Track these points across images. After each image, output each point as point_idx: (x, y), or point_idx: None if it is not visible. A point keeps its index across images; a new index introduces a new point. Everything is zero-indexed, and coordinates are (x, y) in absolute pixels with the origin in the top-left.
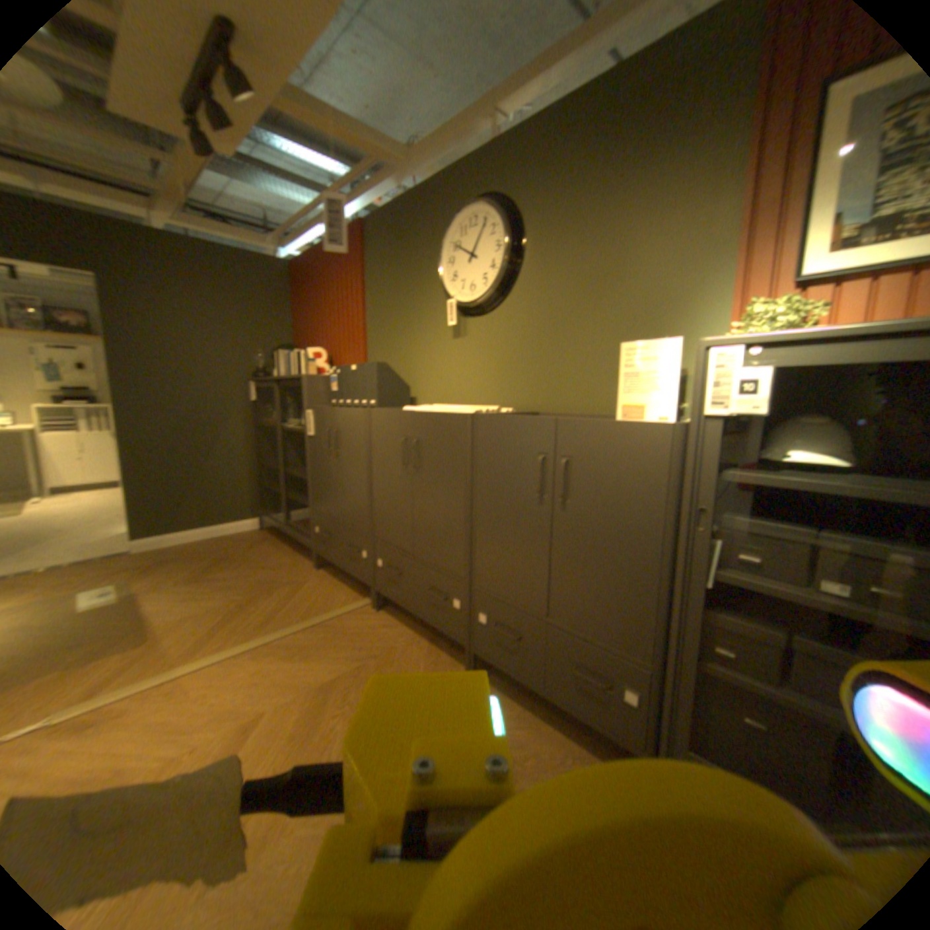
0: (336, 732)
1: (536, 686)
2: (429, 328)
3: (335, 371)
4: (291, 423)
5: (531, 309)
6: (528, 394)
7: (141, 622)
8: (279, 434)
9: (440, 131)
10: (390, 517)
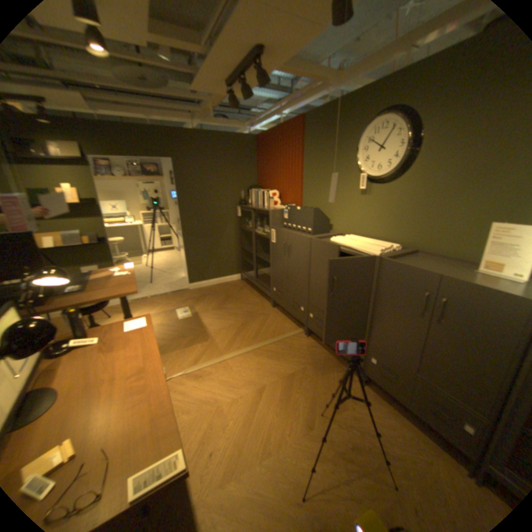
0: (300, 402)
1: (405, 404)
2: (345, 186)
3: (287, 208)
4: (259, 230)
5: (421, 185)
6: (411, 237)
7: (204, 329)
8: (252, 234)
9: (365, 62)
10: (319, 296)
